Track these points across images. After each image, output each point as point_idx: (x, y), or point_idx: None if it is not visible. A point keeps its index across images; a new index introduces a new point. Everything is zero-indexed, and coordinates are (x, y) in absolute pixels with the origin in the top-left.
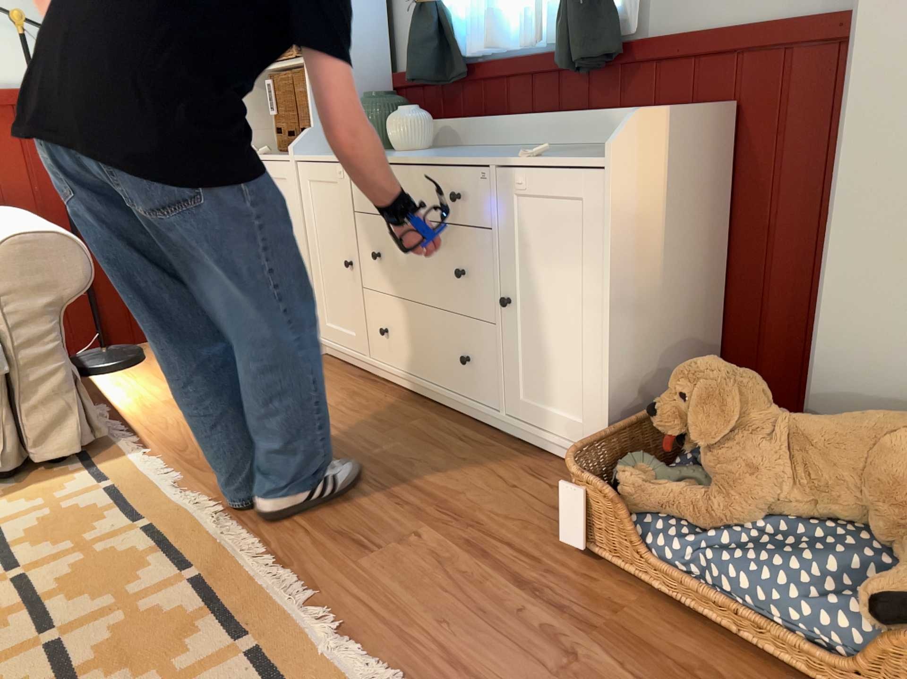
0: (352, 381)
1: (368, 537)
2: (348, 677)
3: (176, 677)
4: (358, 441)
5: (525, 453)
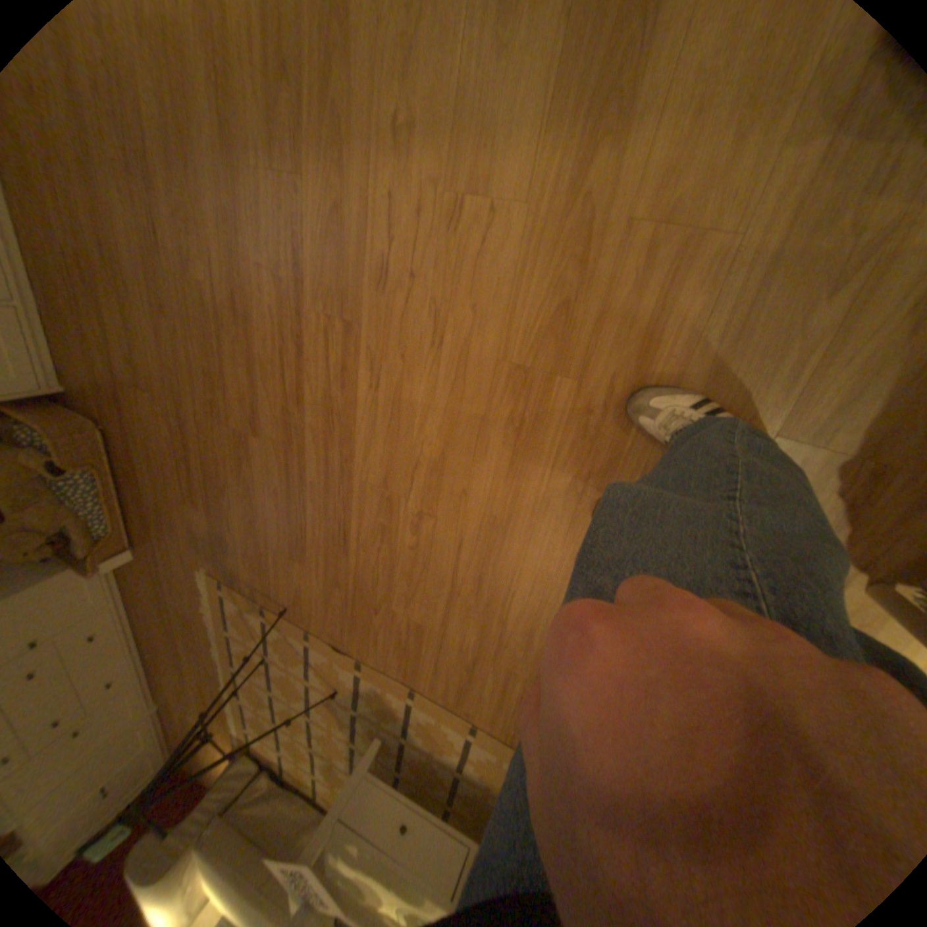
0: (145, 678)
1: (177, 622)
2: (201, 599)
3: (237, 646)
4: (159, 653)
5: (114, 585)
